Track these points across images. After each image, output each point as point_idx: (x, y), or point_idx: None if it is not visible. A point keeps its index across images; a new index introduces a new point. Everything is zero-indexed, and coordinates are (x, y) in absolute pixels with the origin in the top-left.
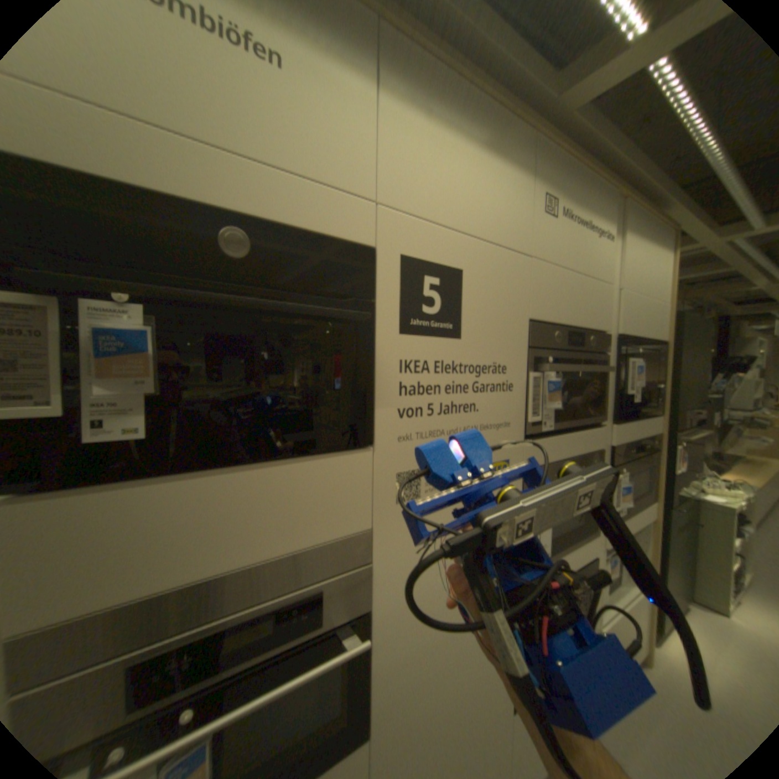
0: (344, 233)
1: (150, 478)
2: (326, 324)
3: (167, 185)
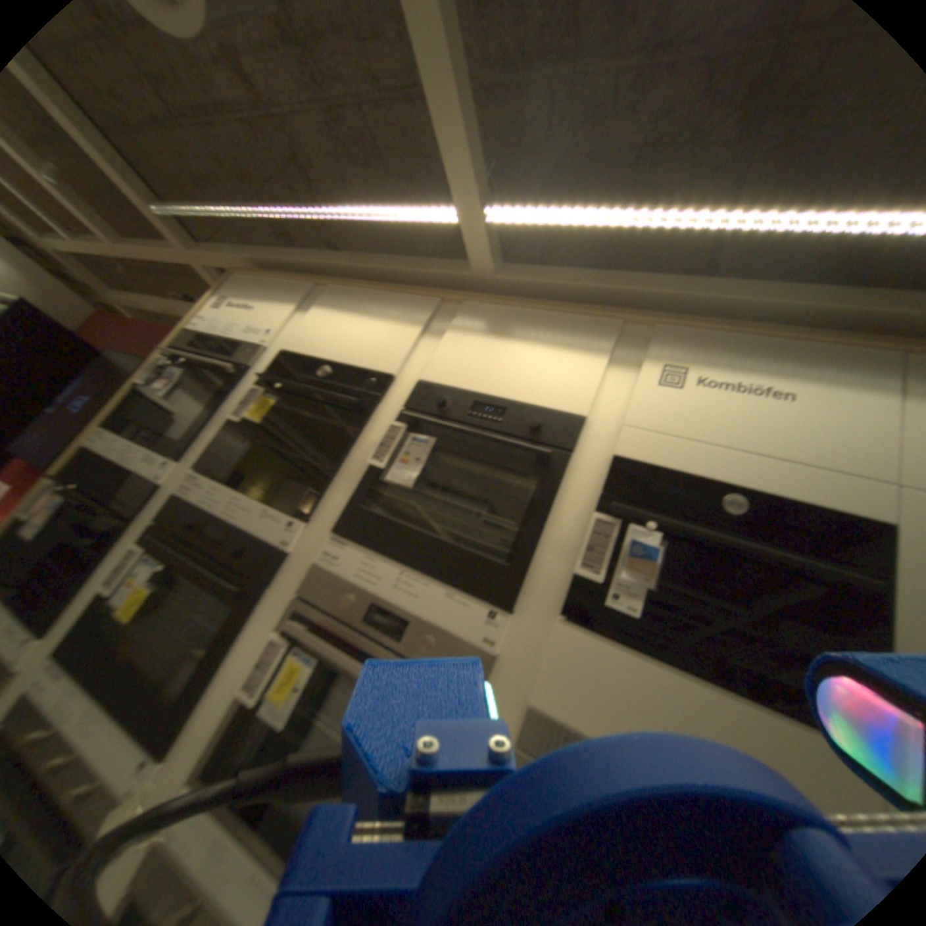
0: (853, 508)
1: (635, 652)
2: (823, 586)
3: (696, 470)
